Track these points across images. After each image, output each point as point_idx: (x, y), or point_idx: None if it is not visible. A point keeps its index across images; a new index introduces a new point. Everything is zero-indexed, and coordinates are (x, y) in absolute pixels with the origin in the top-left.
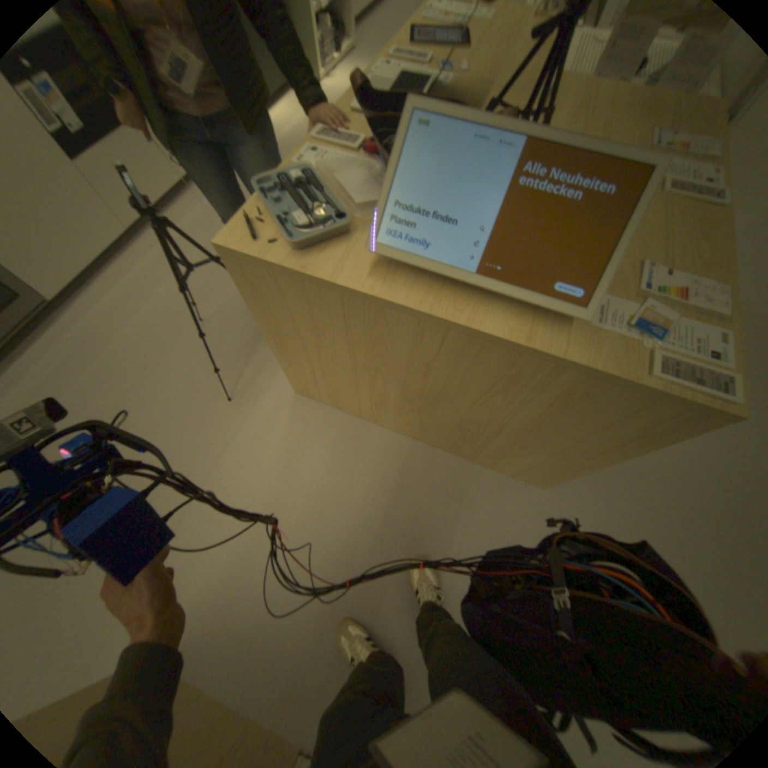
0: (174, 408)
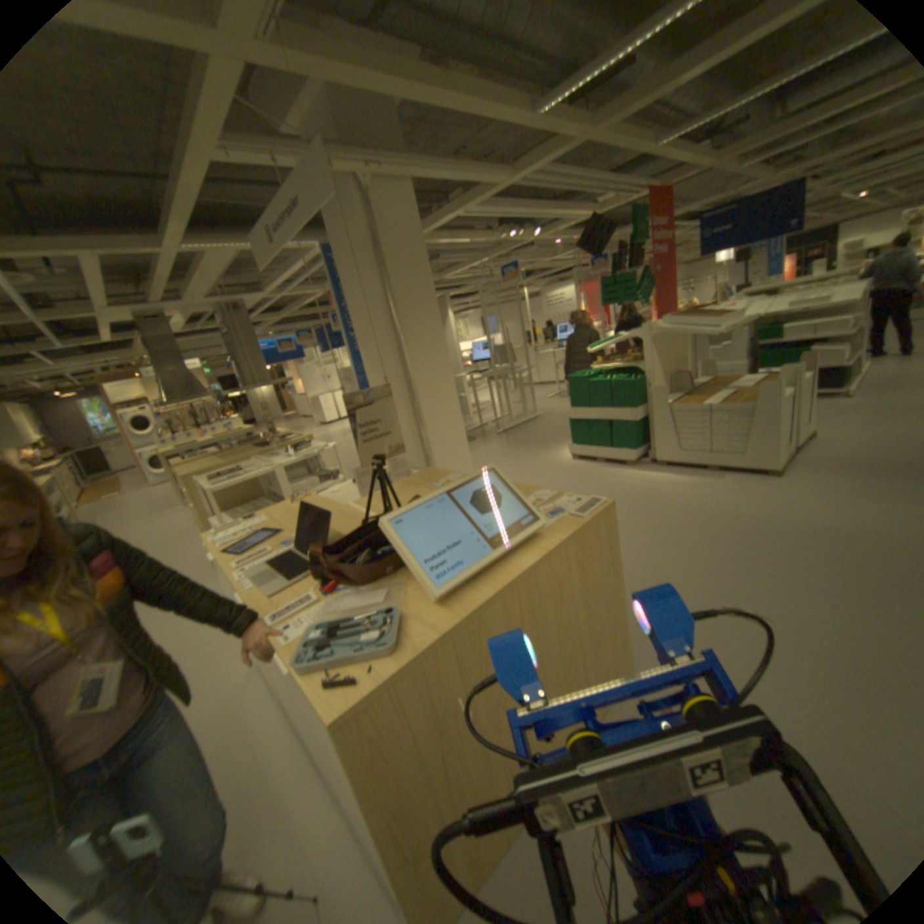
0: None
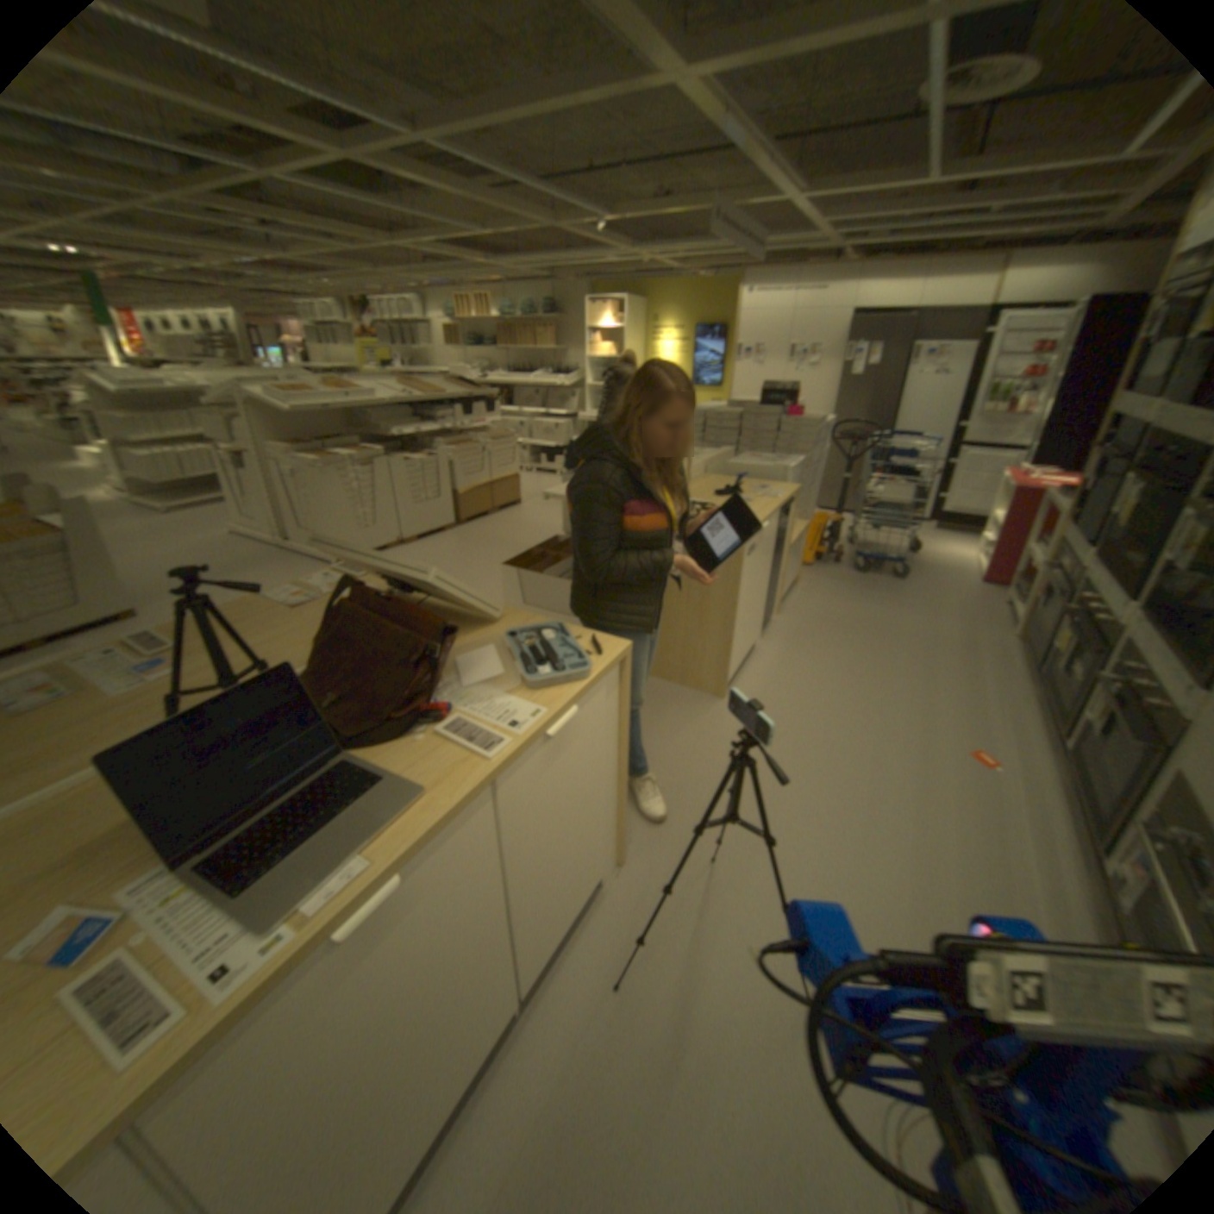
0: (786, 868)
